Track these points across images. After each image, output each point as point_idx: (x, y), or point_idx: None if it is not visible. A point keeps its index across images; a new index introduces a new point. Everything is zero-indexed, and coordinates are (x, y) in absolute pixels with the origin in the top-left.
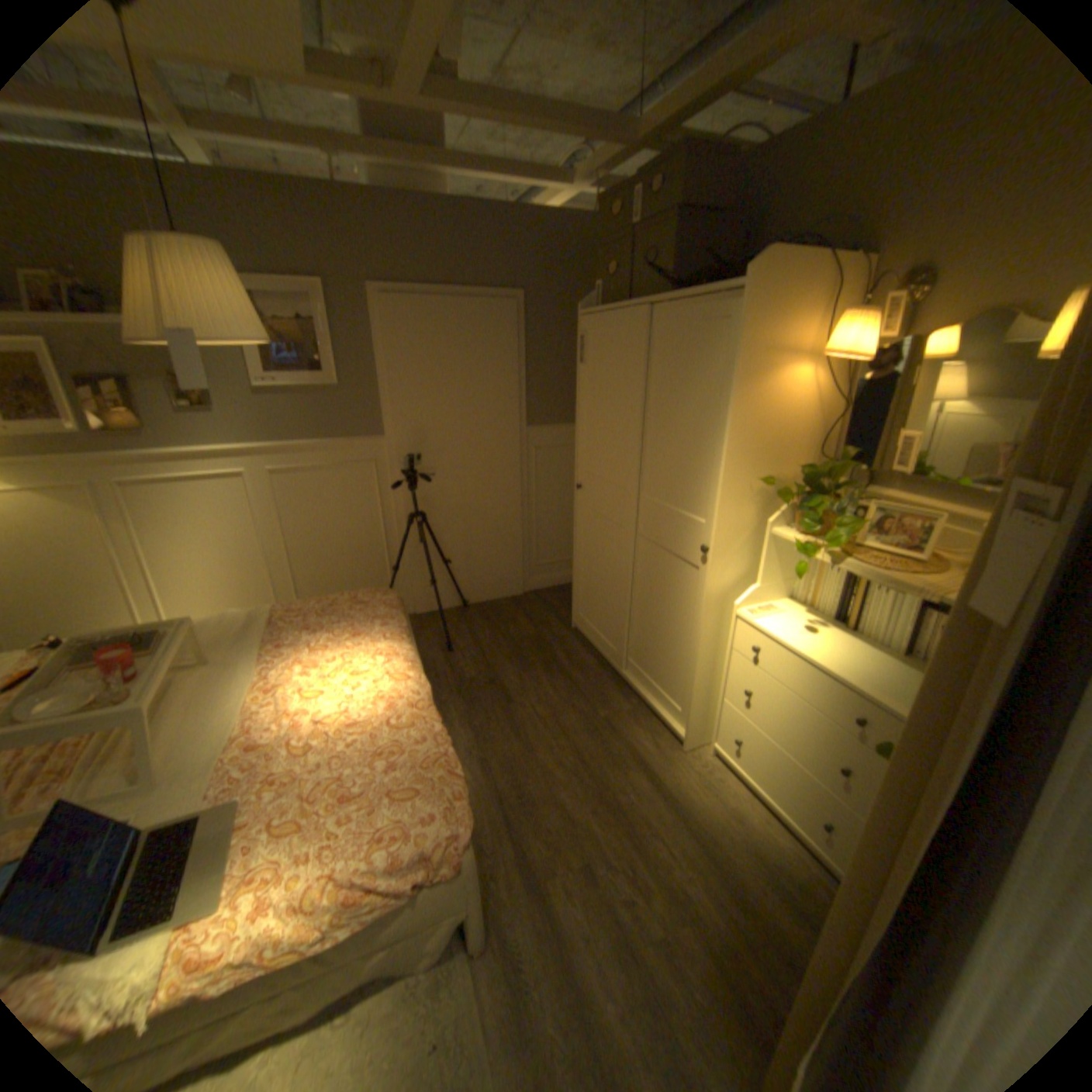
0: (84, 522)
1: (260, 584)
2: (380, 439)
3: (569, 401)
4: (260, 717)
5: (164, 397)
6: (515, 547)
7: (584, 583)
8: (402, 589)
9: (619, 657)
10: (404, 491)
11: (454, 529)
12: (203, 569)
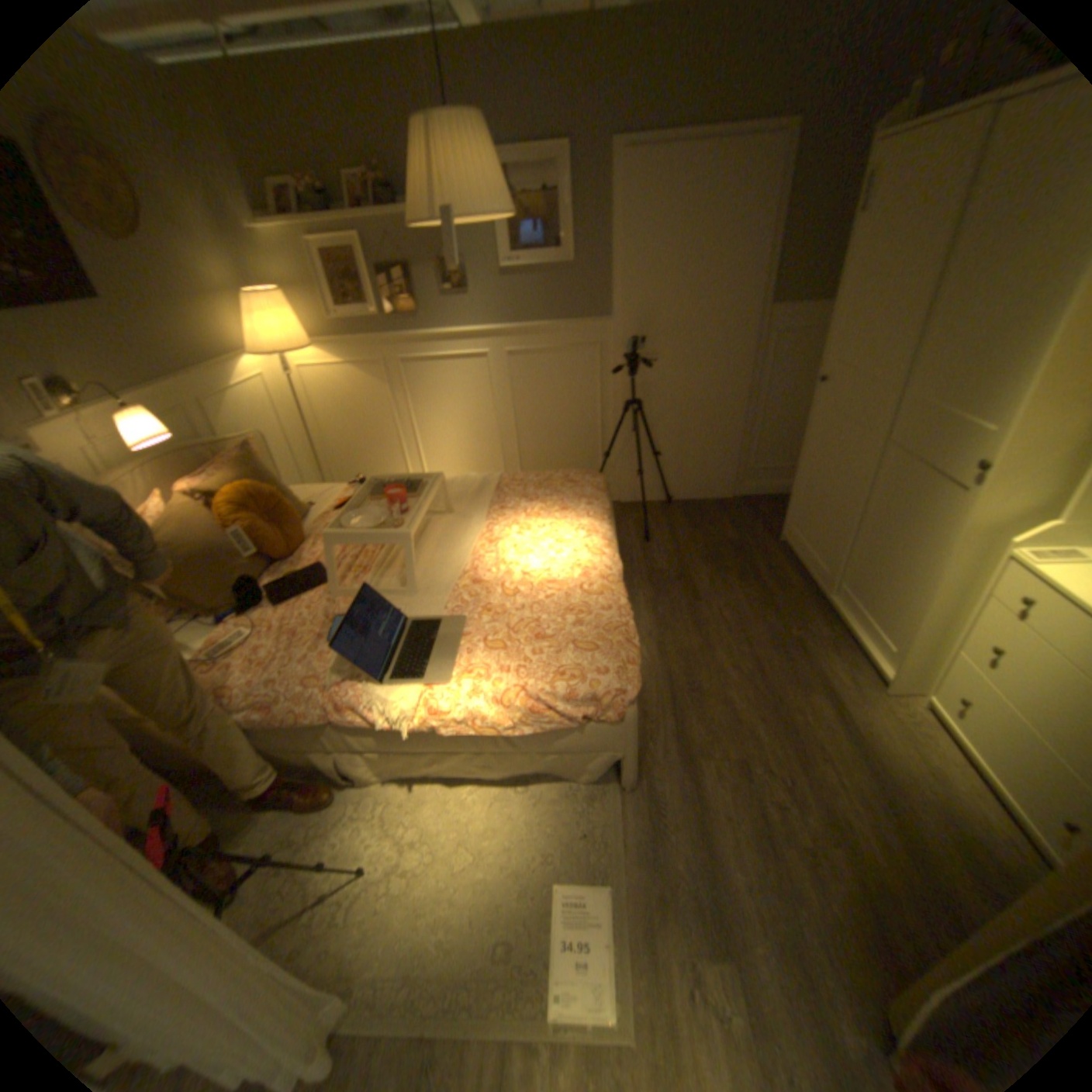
0: (378, 392)
1: (493, 457)
2: (606, 321)
3: (835, 269)
4: (484, 561)
5: (432, 283)
6: (731, 447)
7: (805, 494)
8: (609, 477)
9: (830, 581)
10: (622, 377)
11: (668, 421)
12: (453, 439)
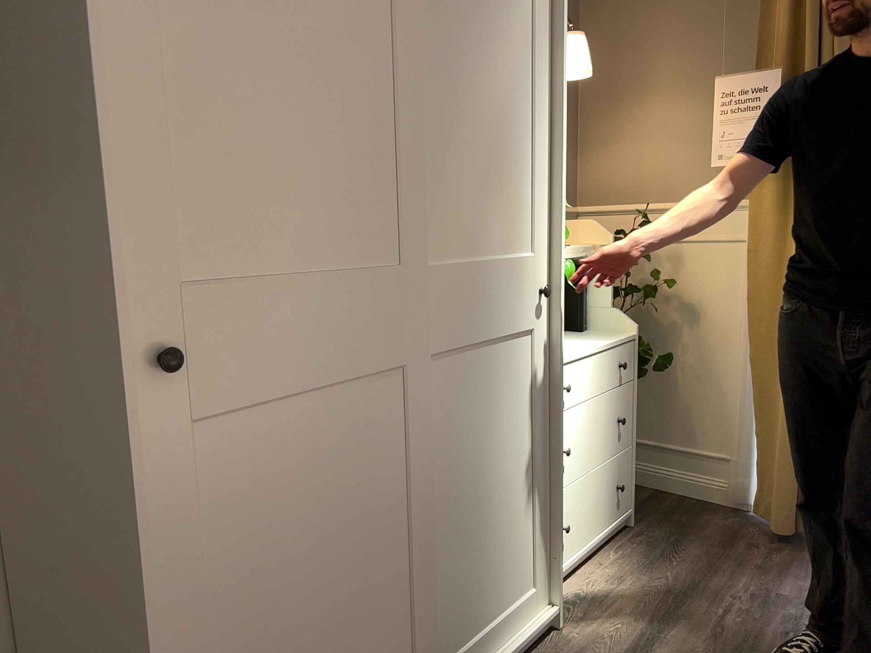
0: None
1: None
2: None
3: None
4: None
5: None
6: None
7: None
8: None
9: None
10: None
11: None
12: None
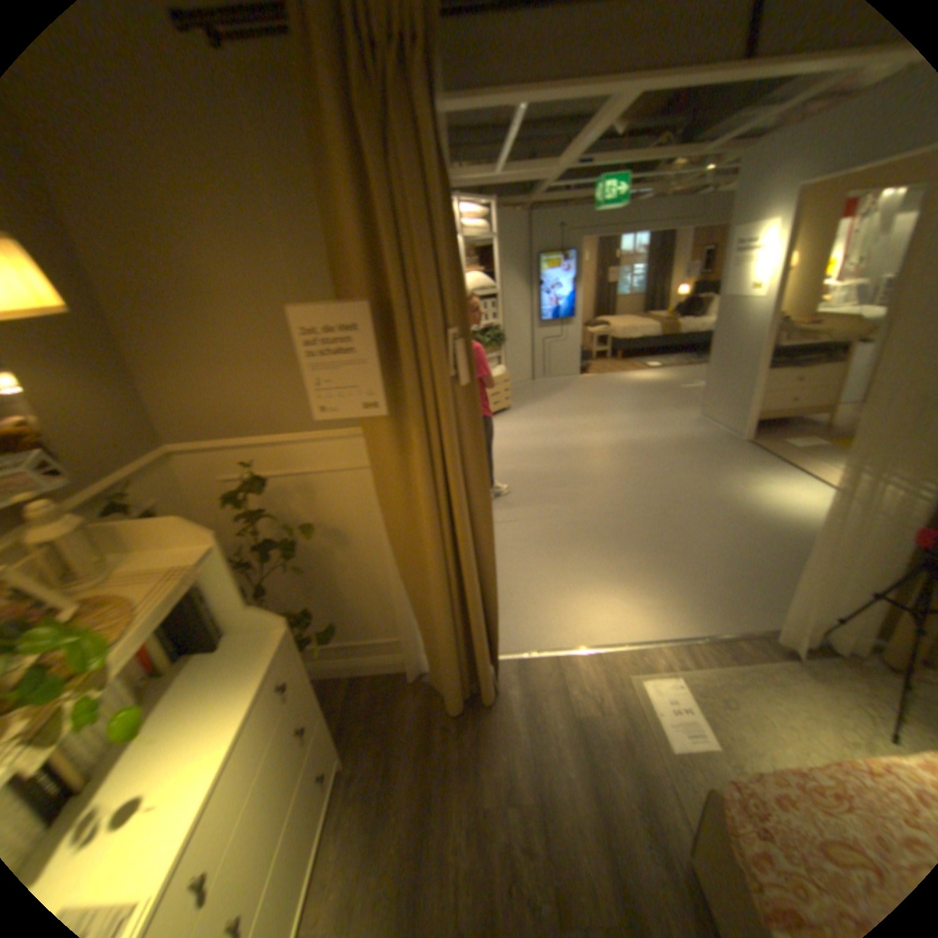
0: None
1: None
2: None
3: None
4: None
5: None
6: None
7: None
8: None
9: None
10: None
11: None
12: None
